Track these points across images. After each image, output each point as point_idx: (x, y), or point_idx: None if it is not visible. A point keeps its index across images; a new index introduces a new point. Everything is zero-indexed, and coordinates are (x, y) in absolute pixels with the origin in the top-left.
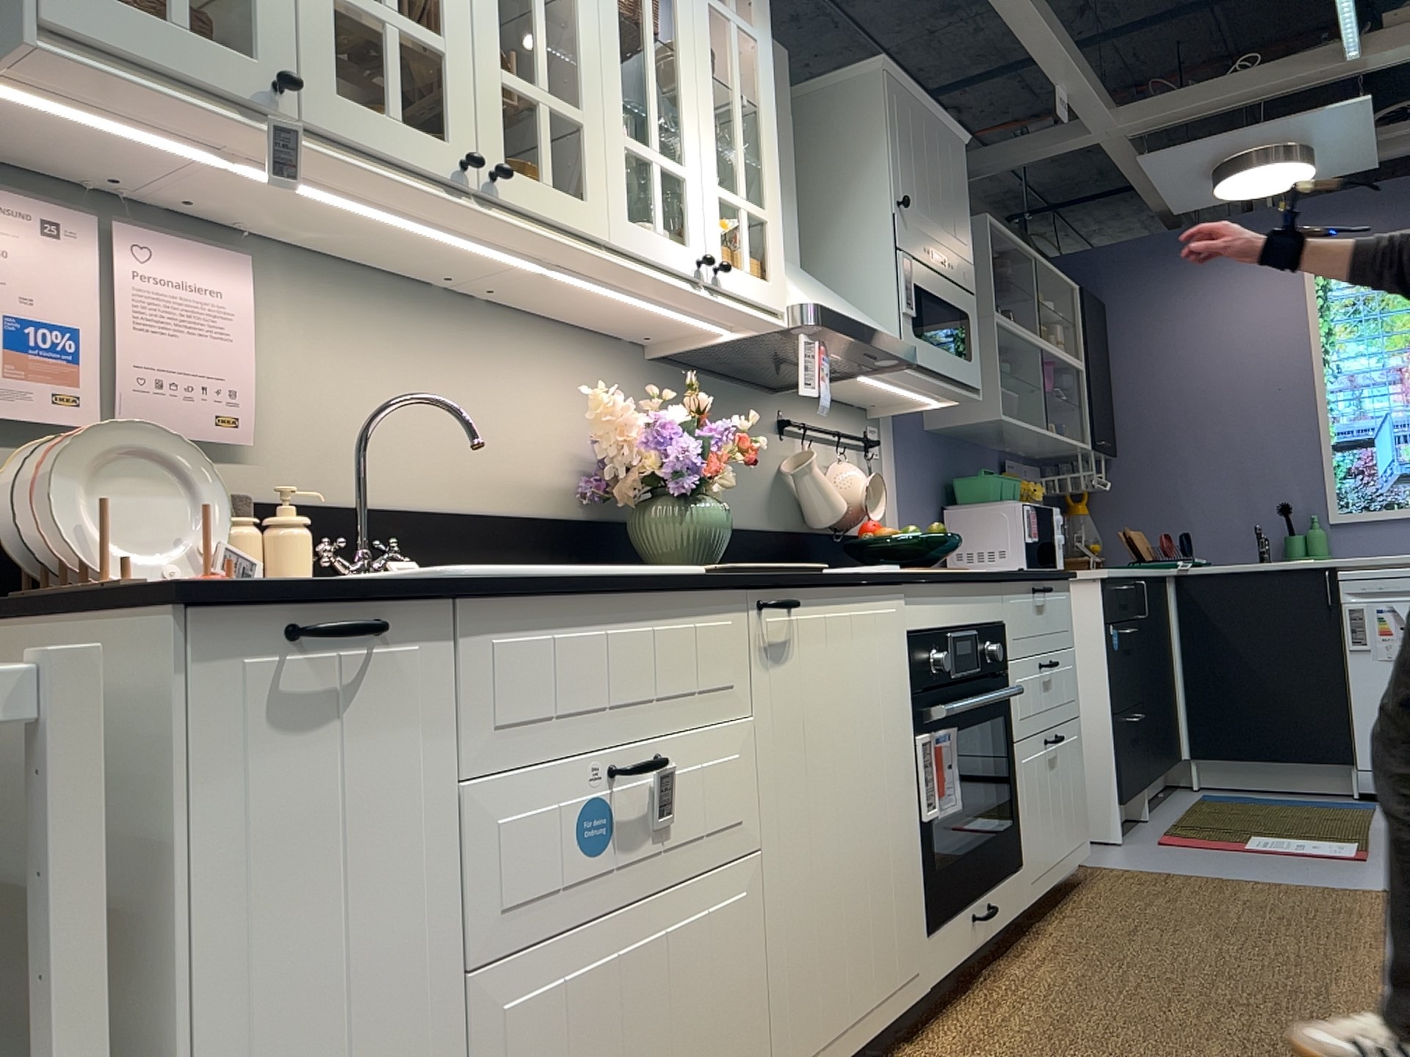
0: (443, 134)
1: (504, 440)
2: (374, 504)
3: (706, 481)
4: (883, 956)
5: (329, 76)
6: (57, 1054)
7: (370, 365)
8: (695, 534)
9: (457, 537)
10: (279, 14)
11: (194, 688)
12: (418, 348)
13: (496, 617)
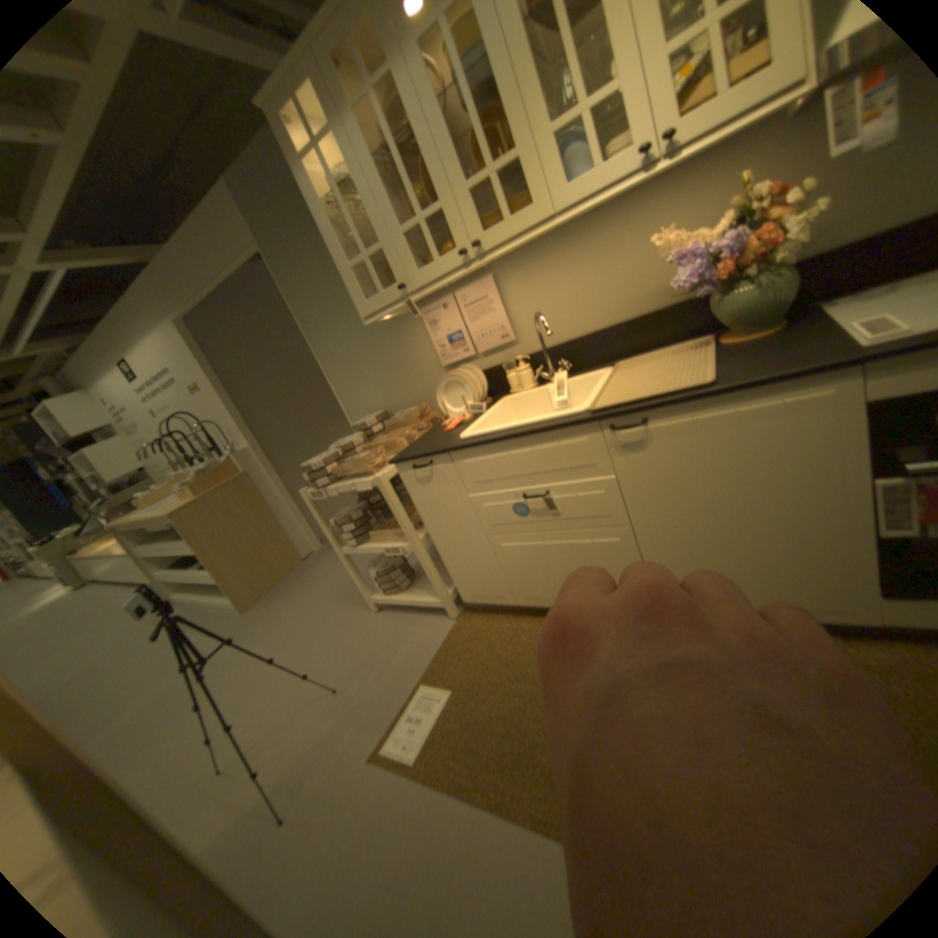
0: (455, 245)
1: (638, 273)
2: (570, 337)
3: (747, 269)
4: (785, 590)
5: (414, 265)
6: (405, 528)
7: (553, 280)
8: (735, 312)
9: (614, 336)
10: (395, 259)
11: (406, 476)
12: (573, 257)
13: (465, 453)
